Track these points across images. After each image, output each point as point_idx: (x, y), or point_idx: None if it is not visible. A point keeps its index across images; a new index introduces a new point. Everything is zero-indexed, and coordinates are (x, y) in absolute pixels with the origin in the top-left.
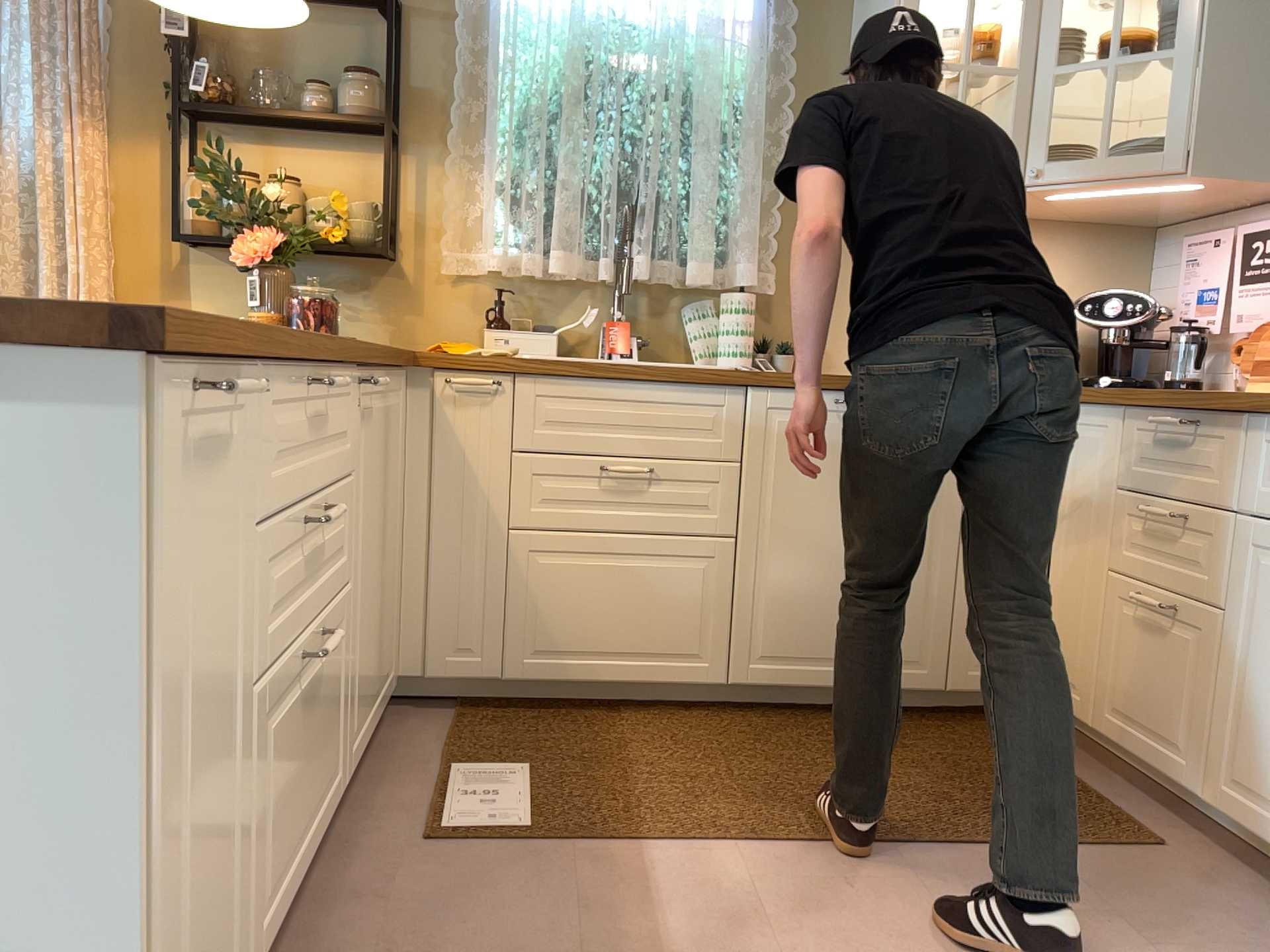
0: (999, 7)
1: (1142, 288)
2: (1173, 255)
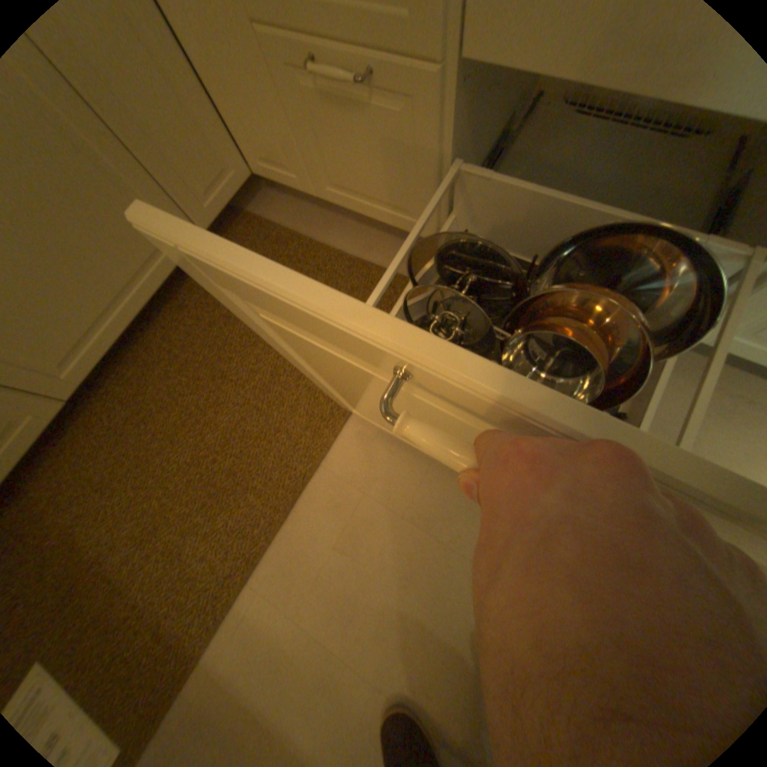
0: None
1: None
2: None
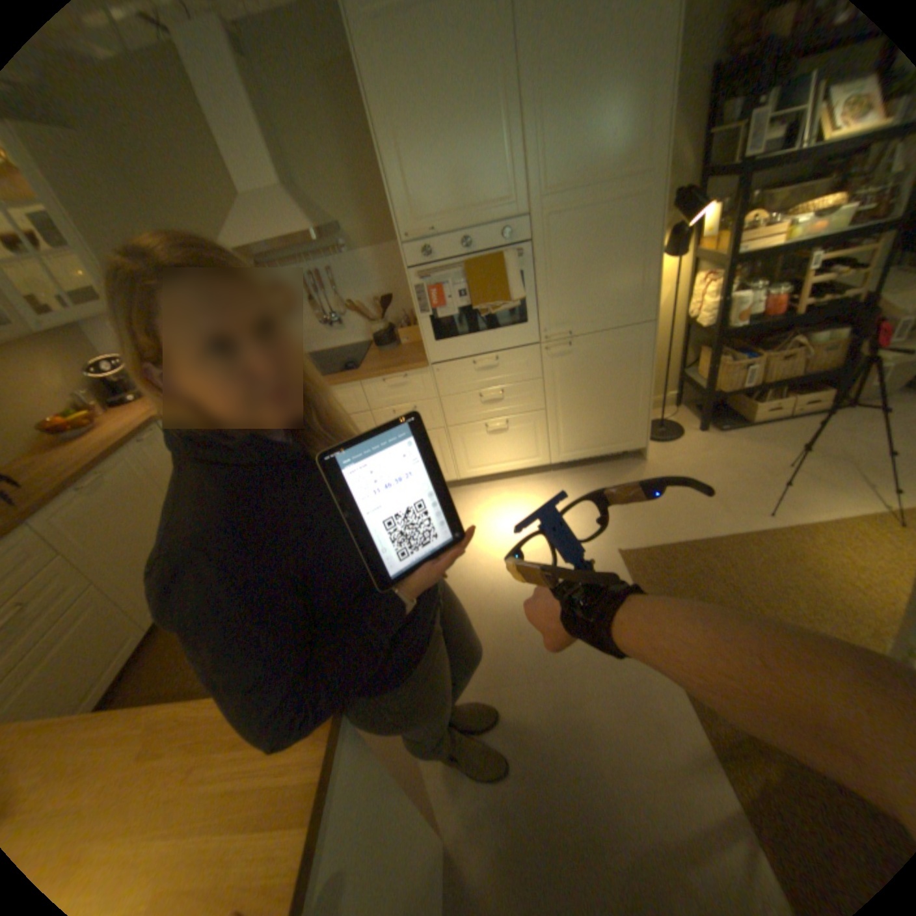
0: None
1: (87, 349)
2: (93, 330)
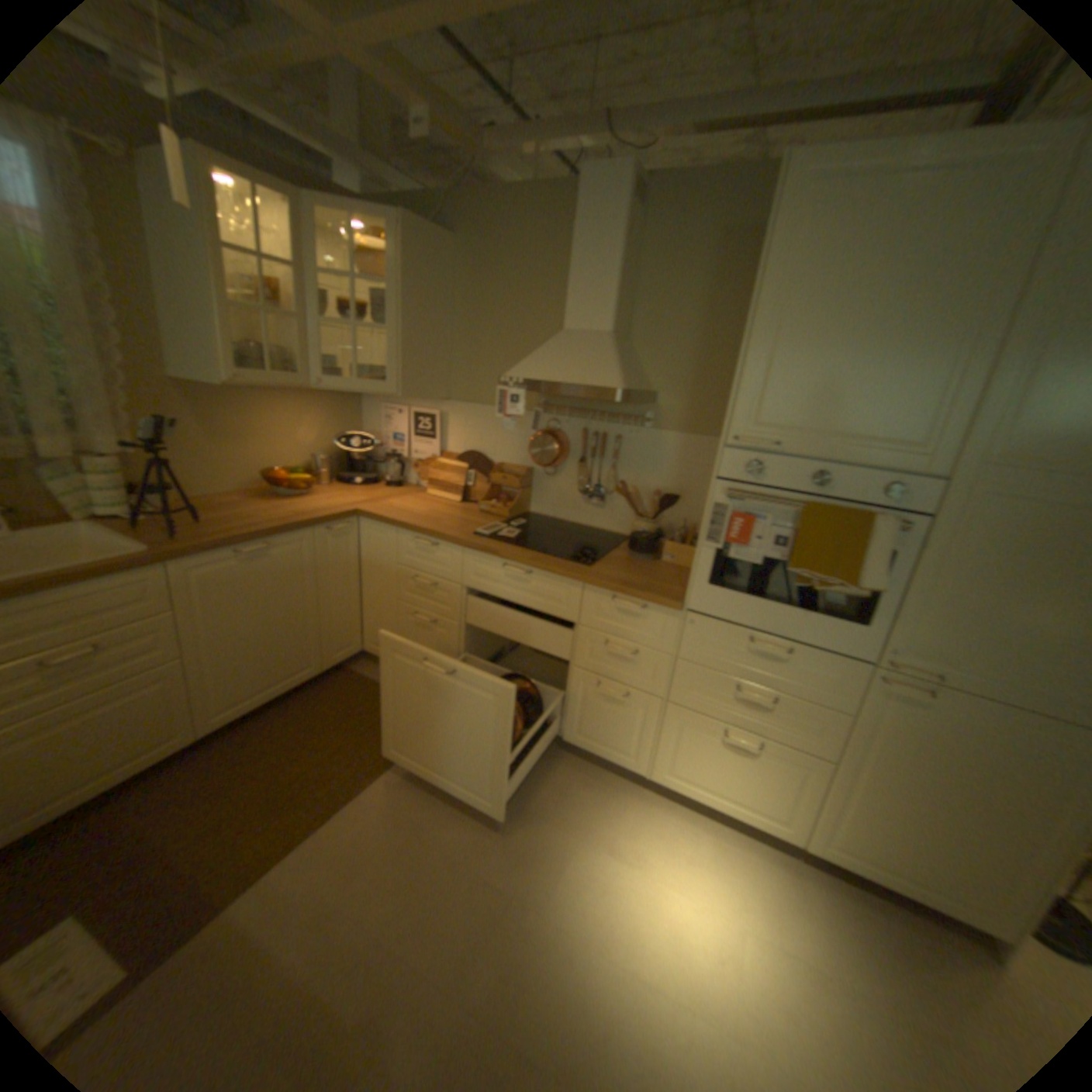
0: (262, 253)
1: (356, 421)
2: (370, 407)
